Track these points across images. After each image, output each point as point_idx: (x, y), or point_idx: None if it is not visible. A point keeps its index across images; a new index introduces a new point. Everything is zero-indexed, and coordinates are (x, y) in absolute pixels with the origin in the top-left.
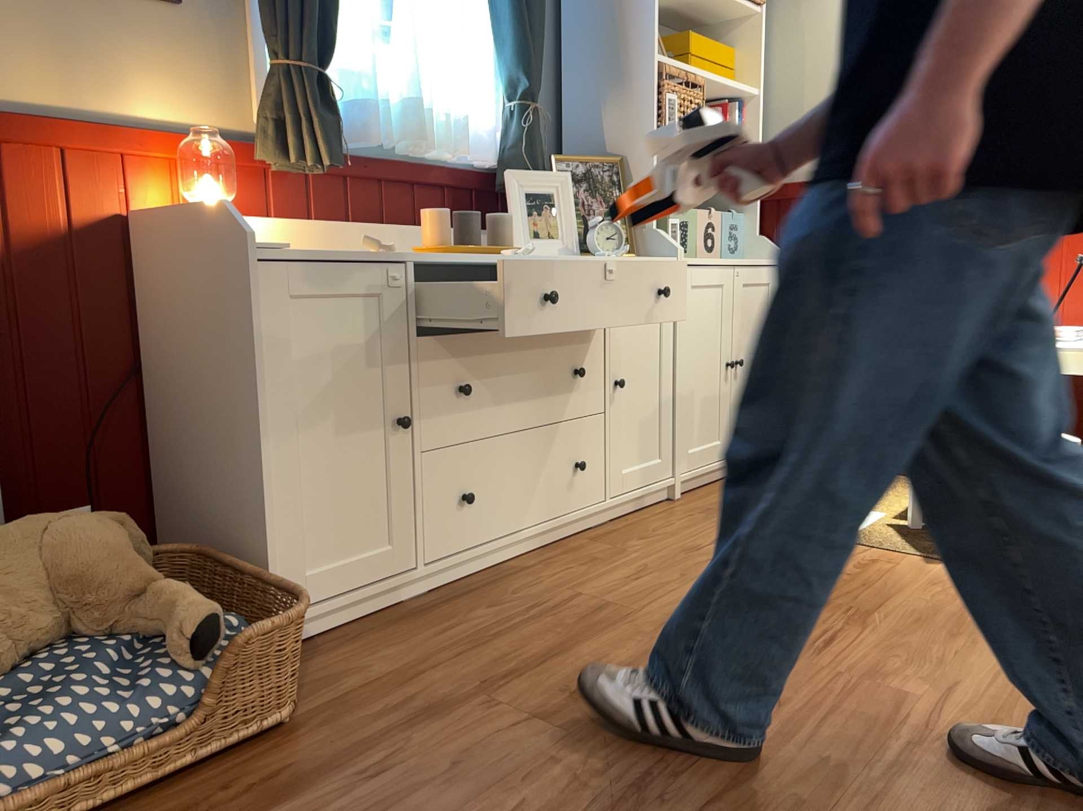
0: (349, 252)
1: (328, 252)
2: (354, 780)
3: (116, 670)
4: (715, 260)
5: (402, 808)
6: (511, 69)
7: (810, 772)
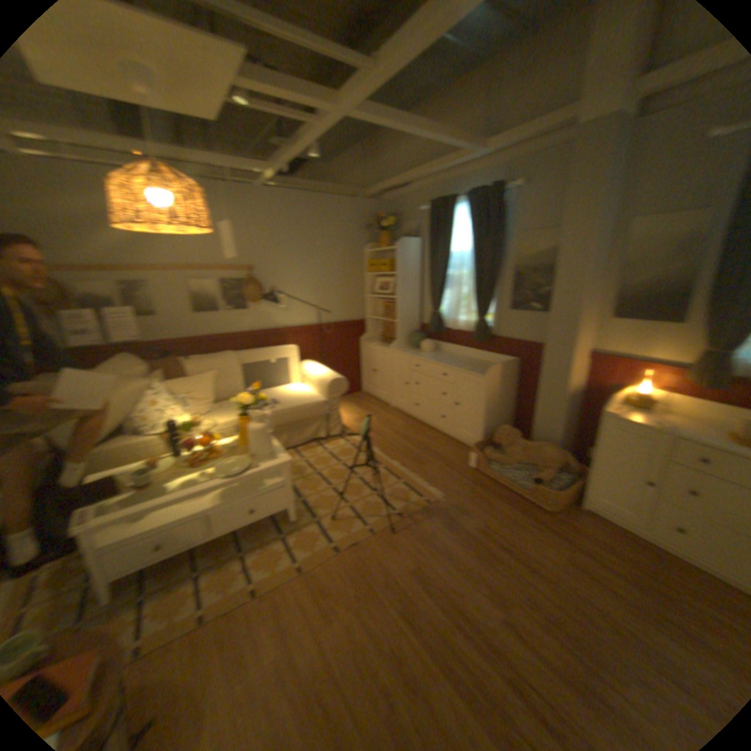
0: (656, 424)
1: (646, 421)
2: (532, 525)
3: (531, 476)
4: None
5: (524, 532)
6: None
7: (557, 620)
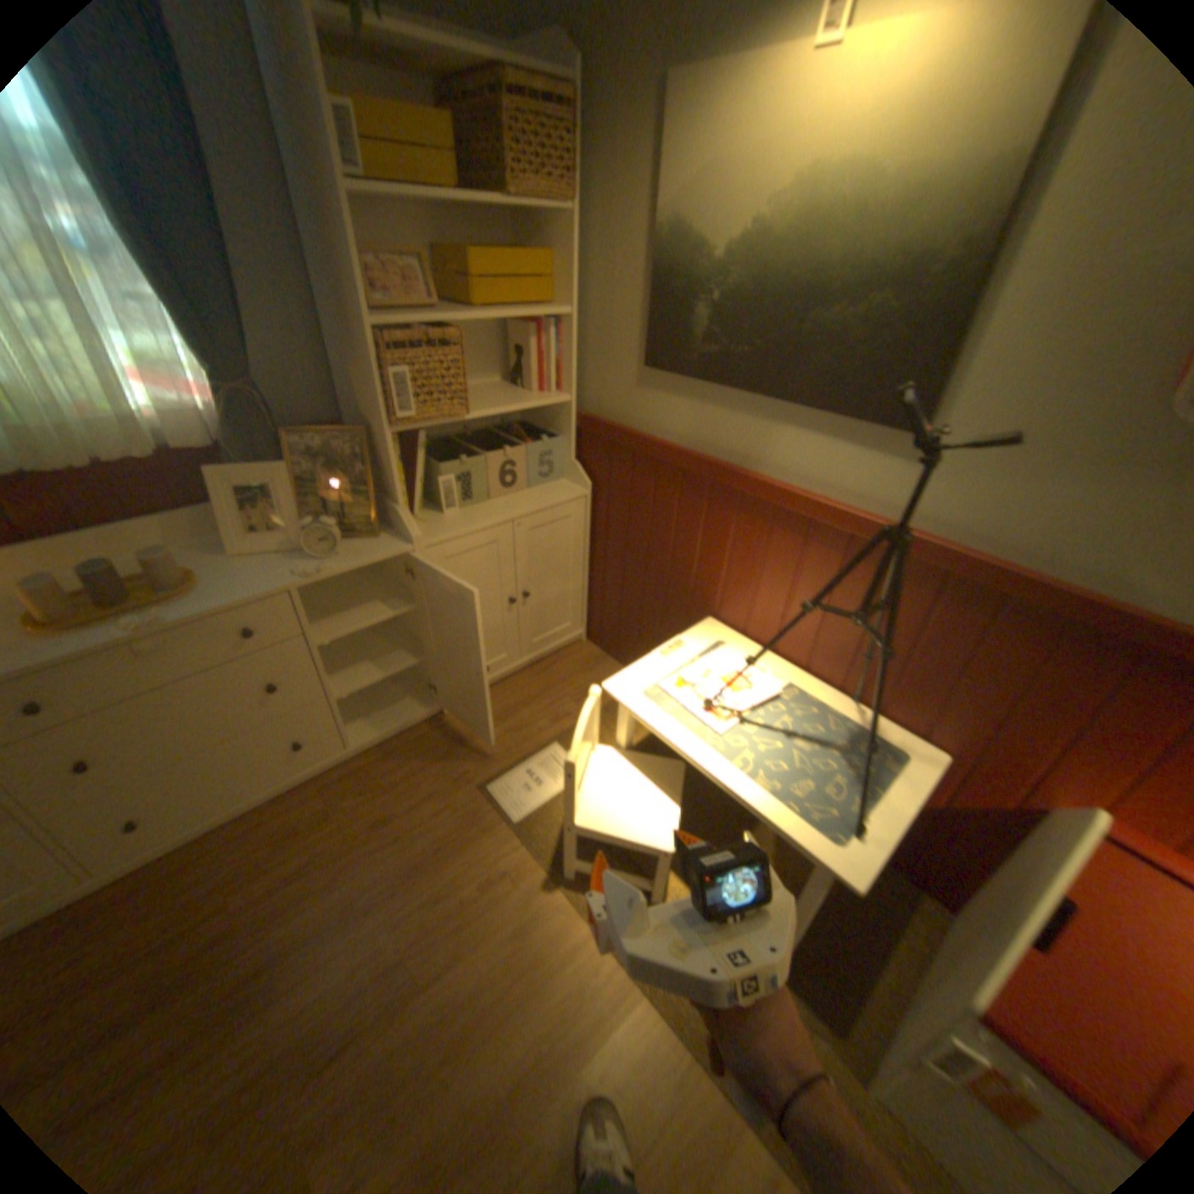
0: None
1: None
2: None
3: None
4: (501, 508)
5: None
6: (186, 344)
7: None
